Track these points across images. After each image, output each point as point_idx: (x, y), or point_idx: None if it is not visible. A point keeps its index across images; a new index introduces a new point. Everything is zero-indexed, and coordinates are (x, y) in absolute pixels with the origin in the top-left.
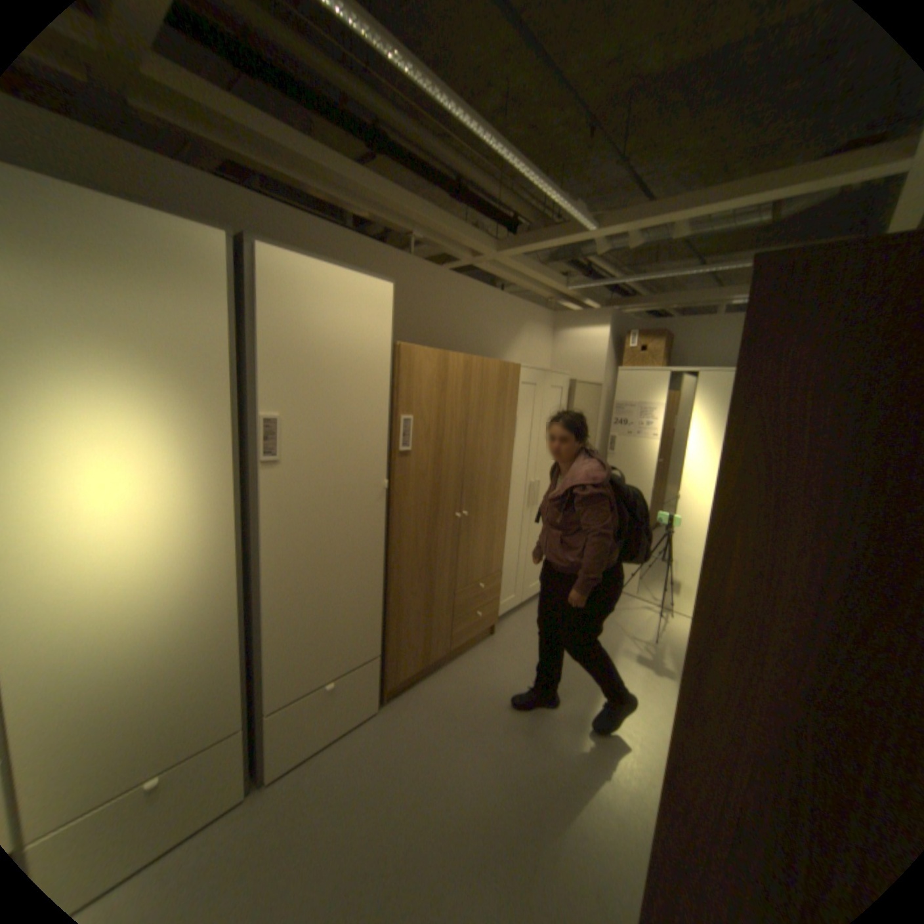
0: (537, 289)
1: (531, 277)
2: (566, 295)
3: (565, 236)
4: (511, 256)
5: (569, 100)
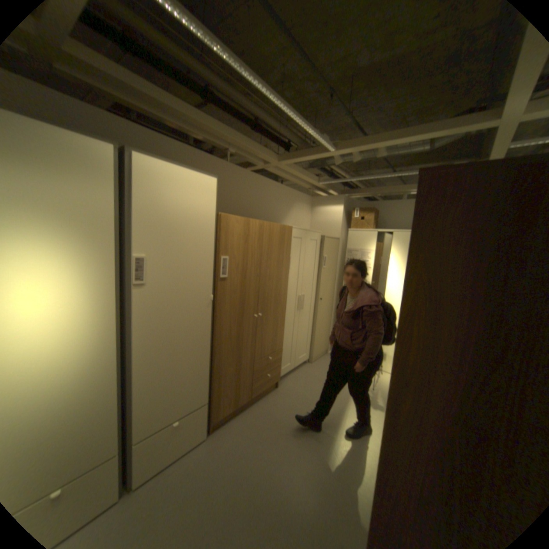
0: (301, 184)
1: (298, 176)
2: (318, 187)
3: (317, 154)
4: (286, 165)
5: (318, 79)
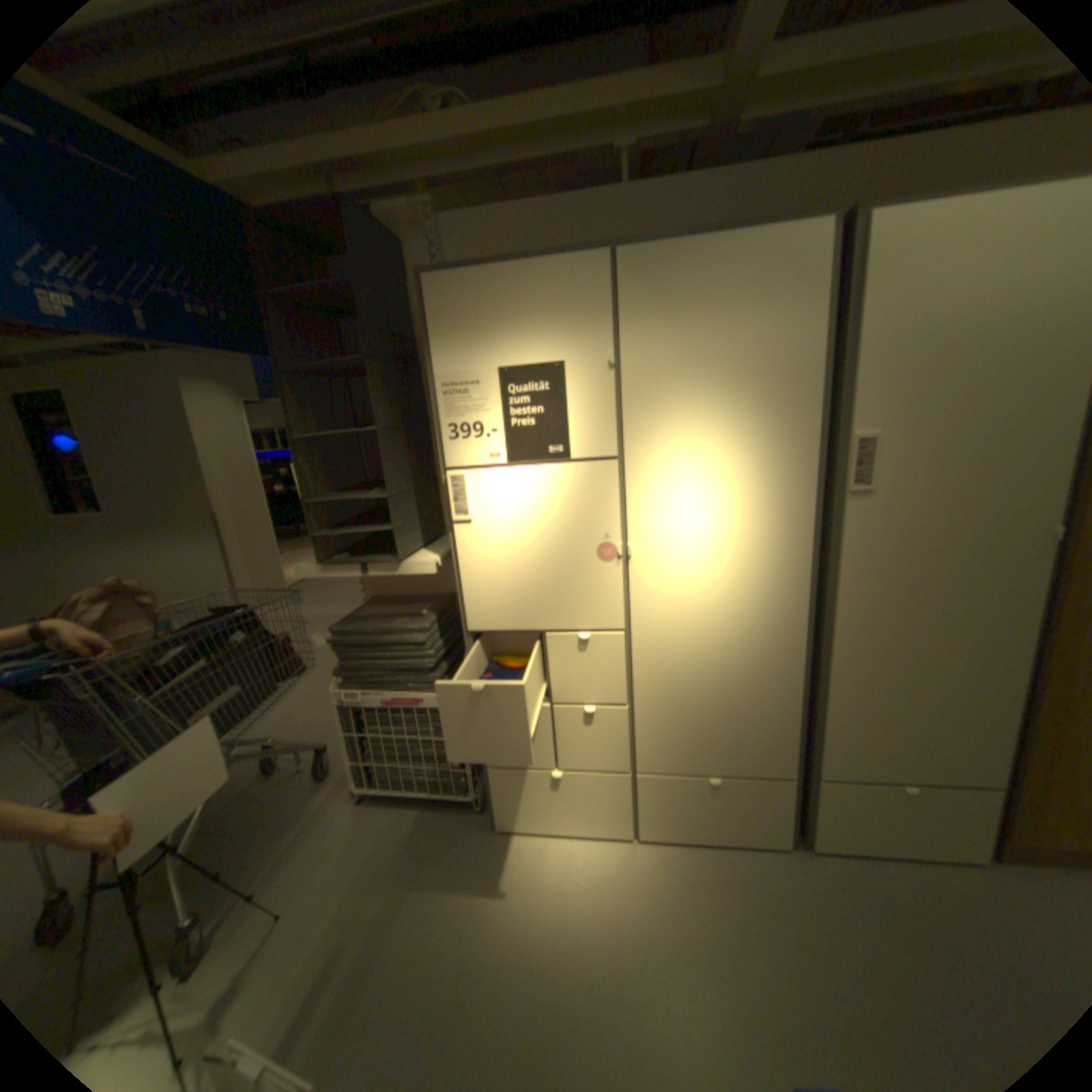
0: None
1: None
2: None
3: None
4: None
5: None
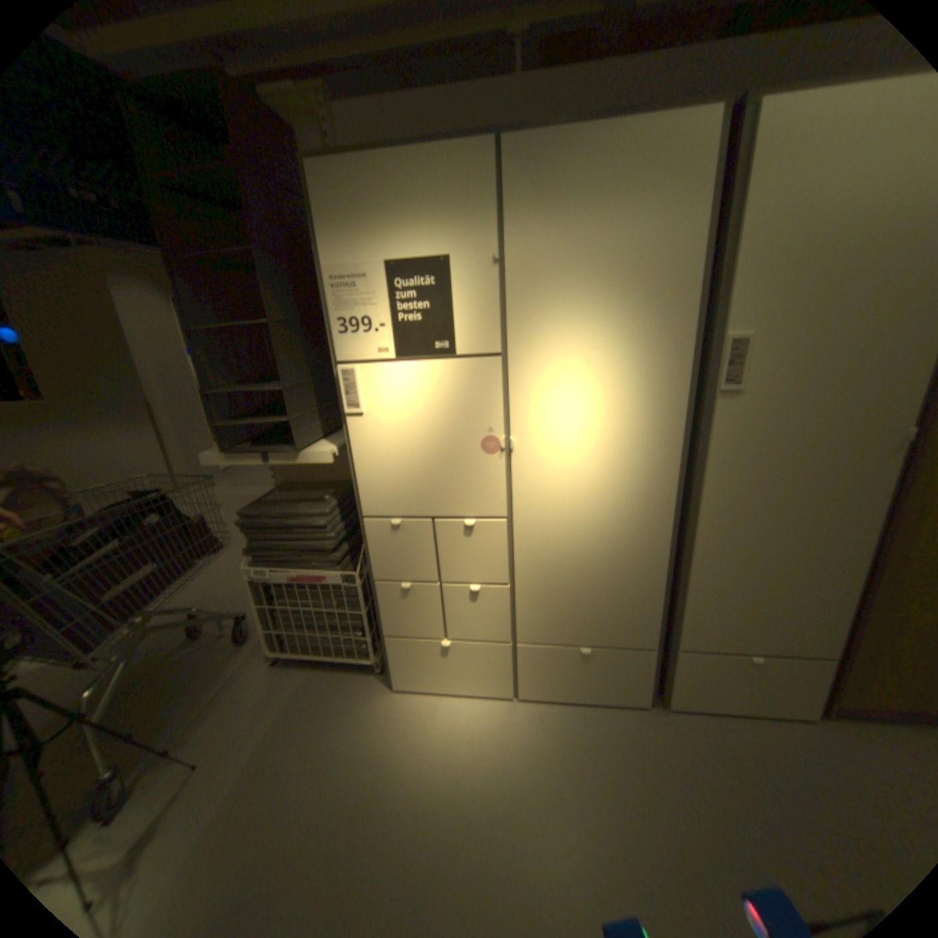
0: None
1: None
2: None
3: None
4: None
5: None
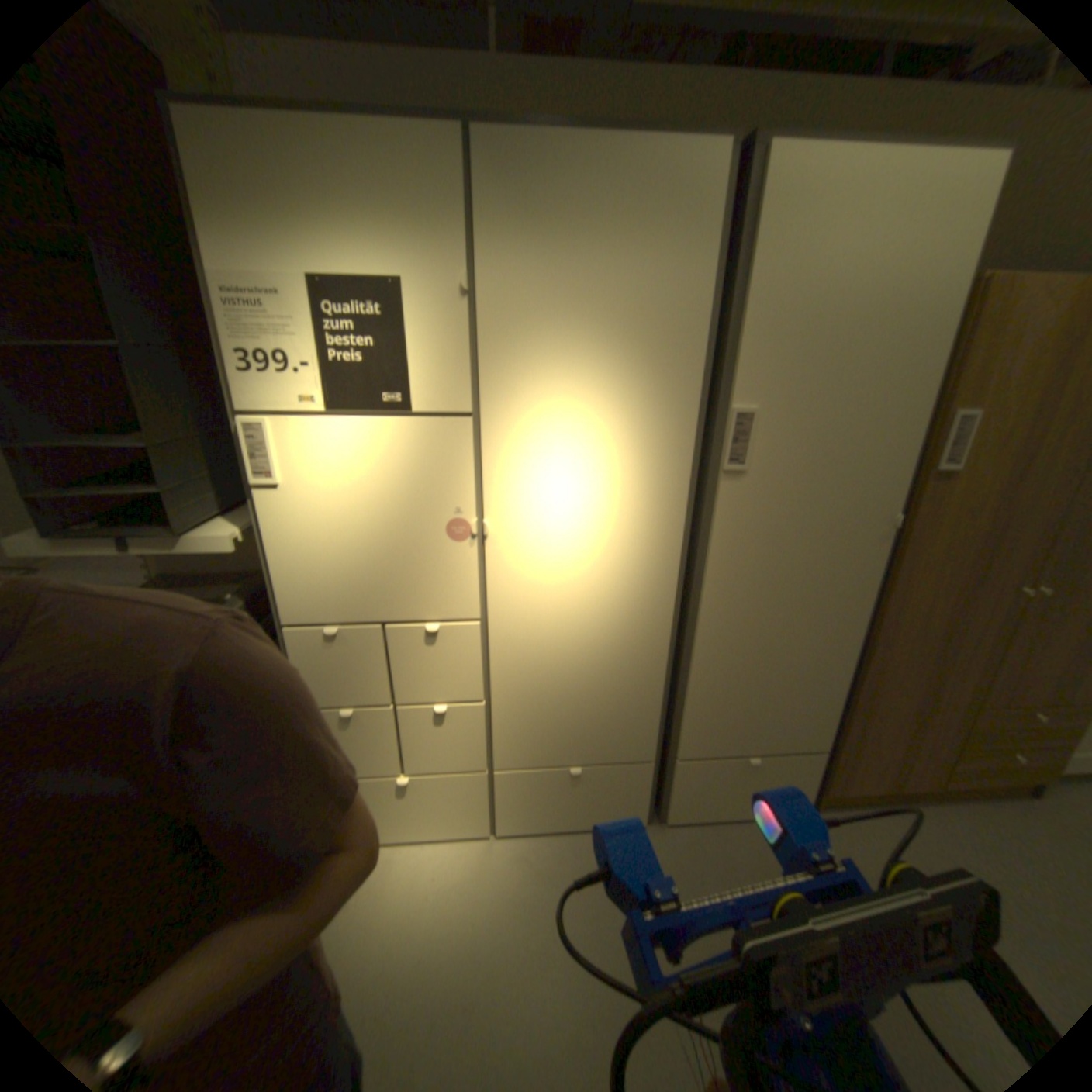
0: None
1: None
2: None
3: None
4: None
5: None
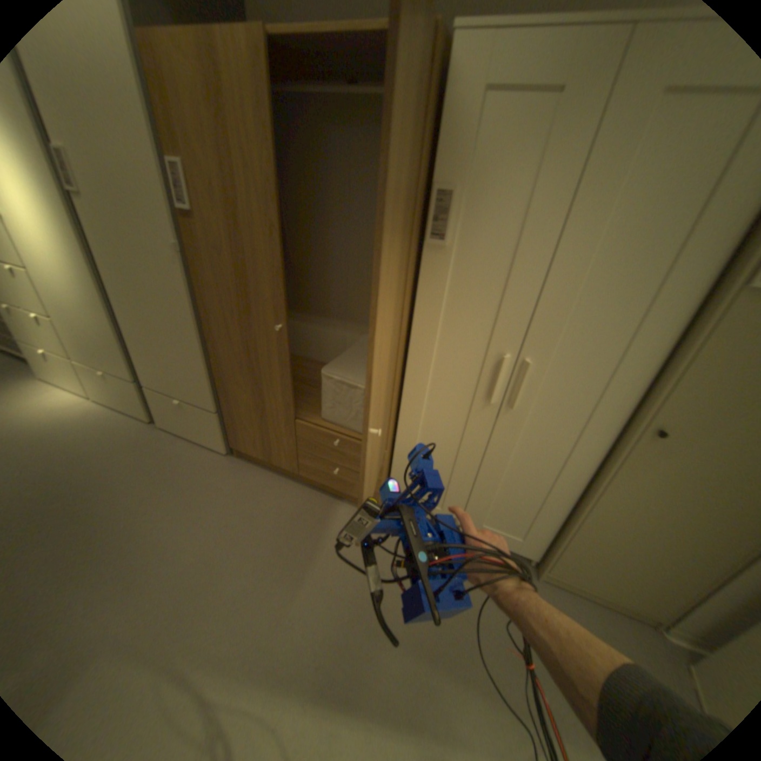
0: None
1: None
2: None
3: None
4: None
5: None
